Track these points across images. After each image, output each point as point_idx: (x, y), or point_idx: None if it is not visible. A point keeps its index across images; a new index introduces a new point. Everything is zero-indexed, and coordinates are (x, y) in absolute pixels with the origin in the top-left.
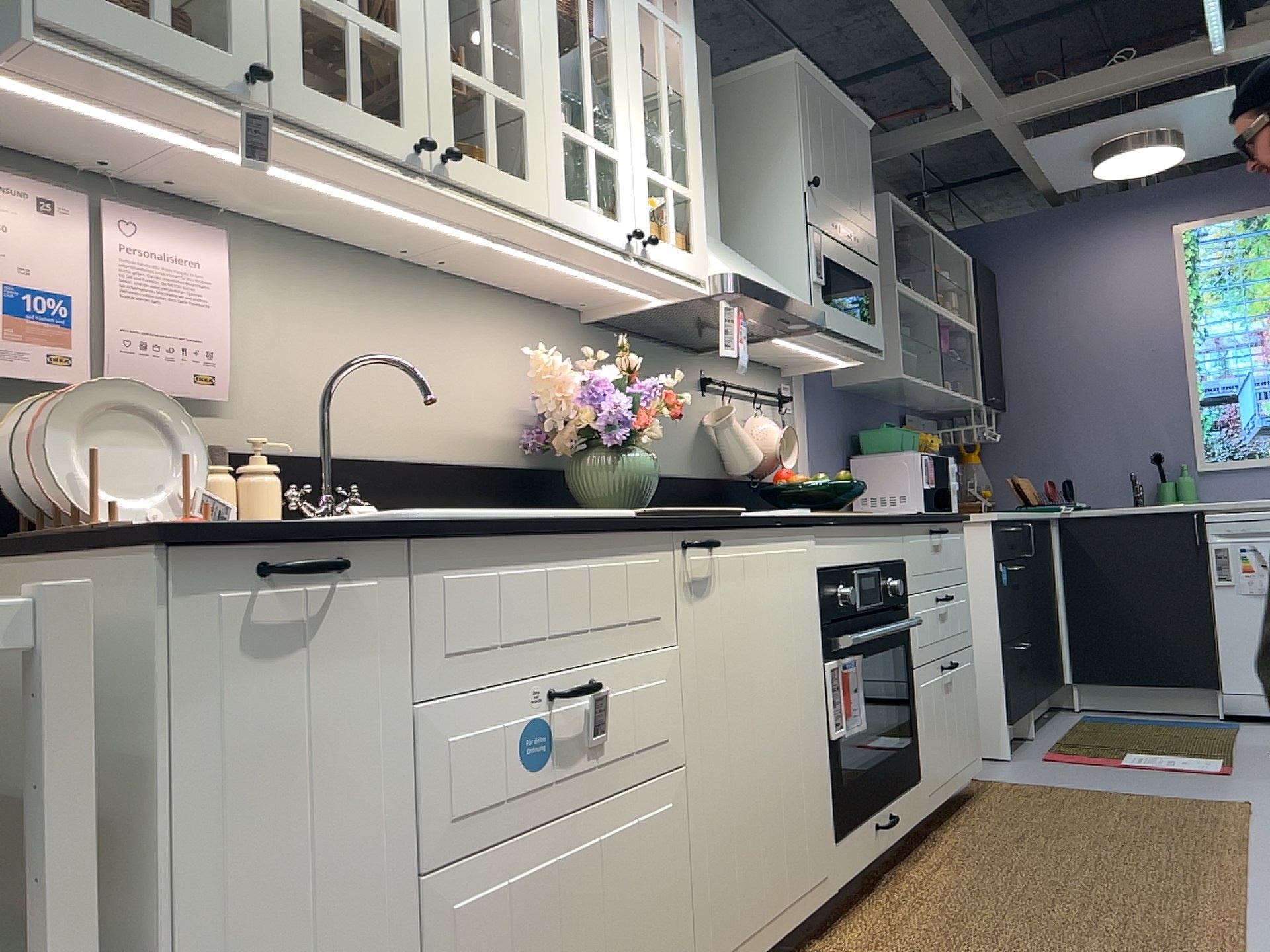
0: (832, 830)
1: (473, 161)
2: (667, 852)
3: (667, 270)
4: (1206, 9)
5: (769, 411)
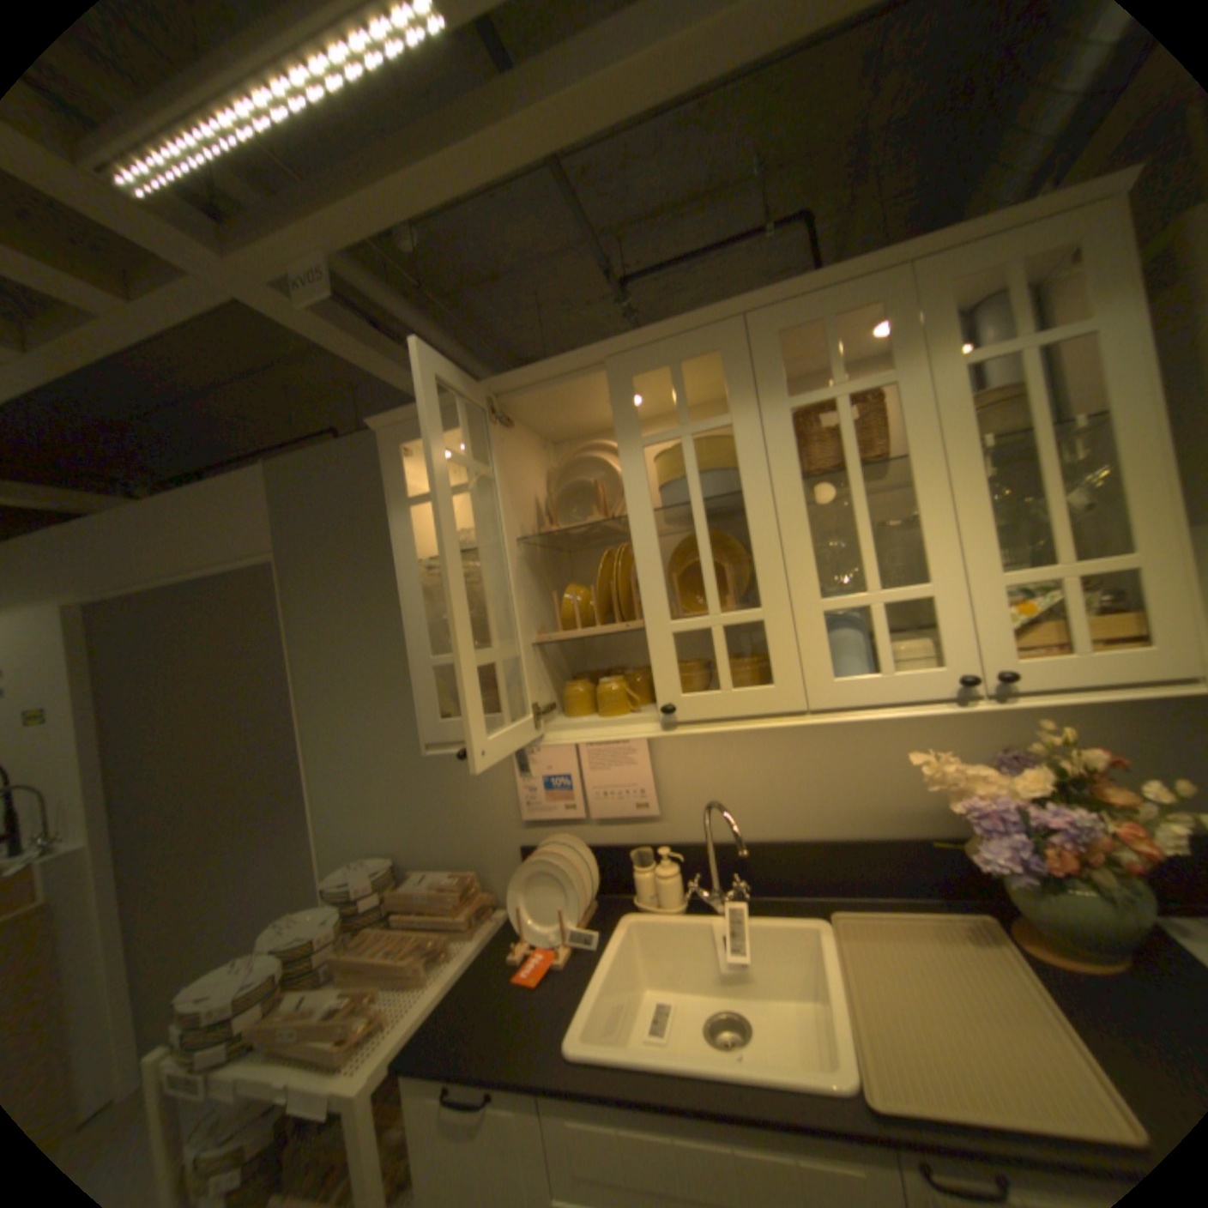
0: None
1: (704, 695)
2: None
3: (1080, 689)
4: None
5: None
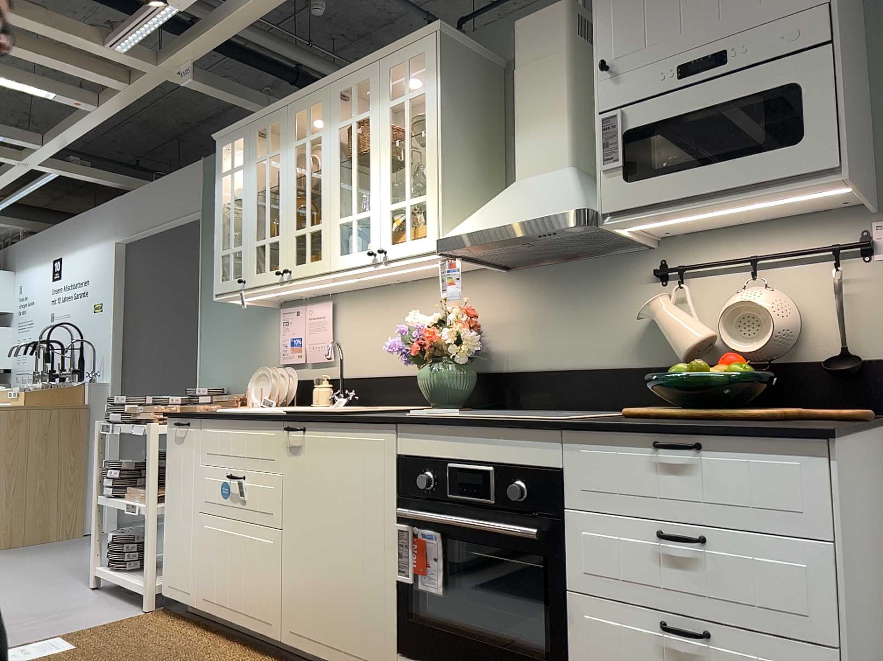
0: (398, 645)
1: (300, 265)
2: (269, 560)
3: (408, 257)
4: None
5: (811, 272)
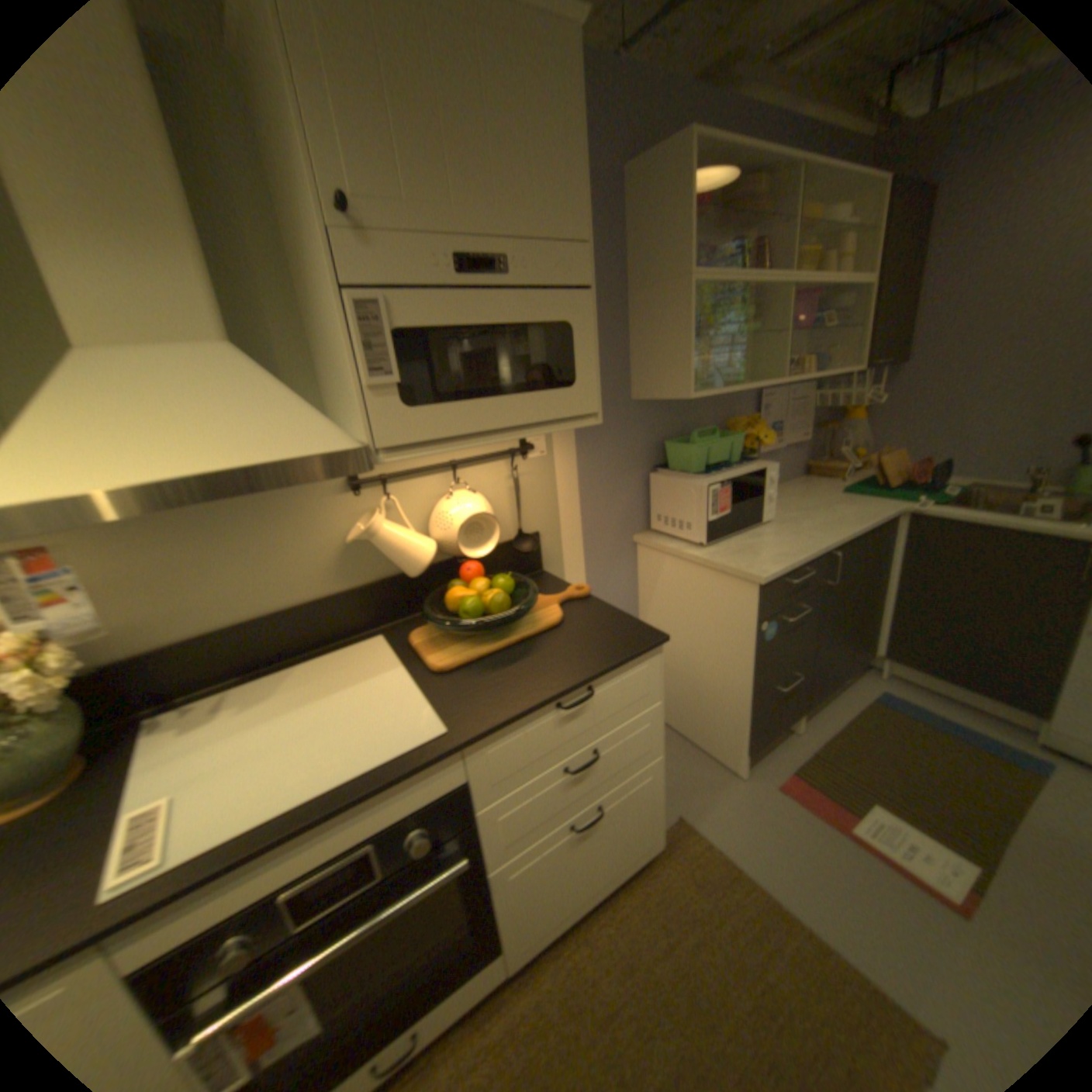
0: None
1: None
2: None
3: None
4: None
5: (491, 471)
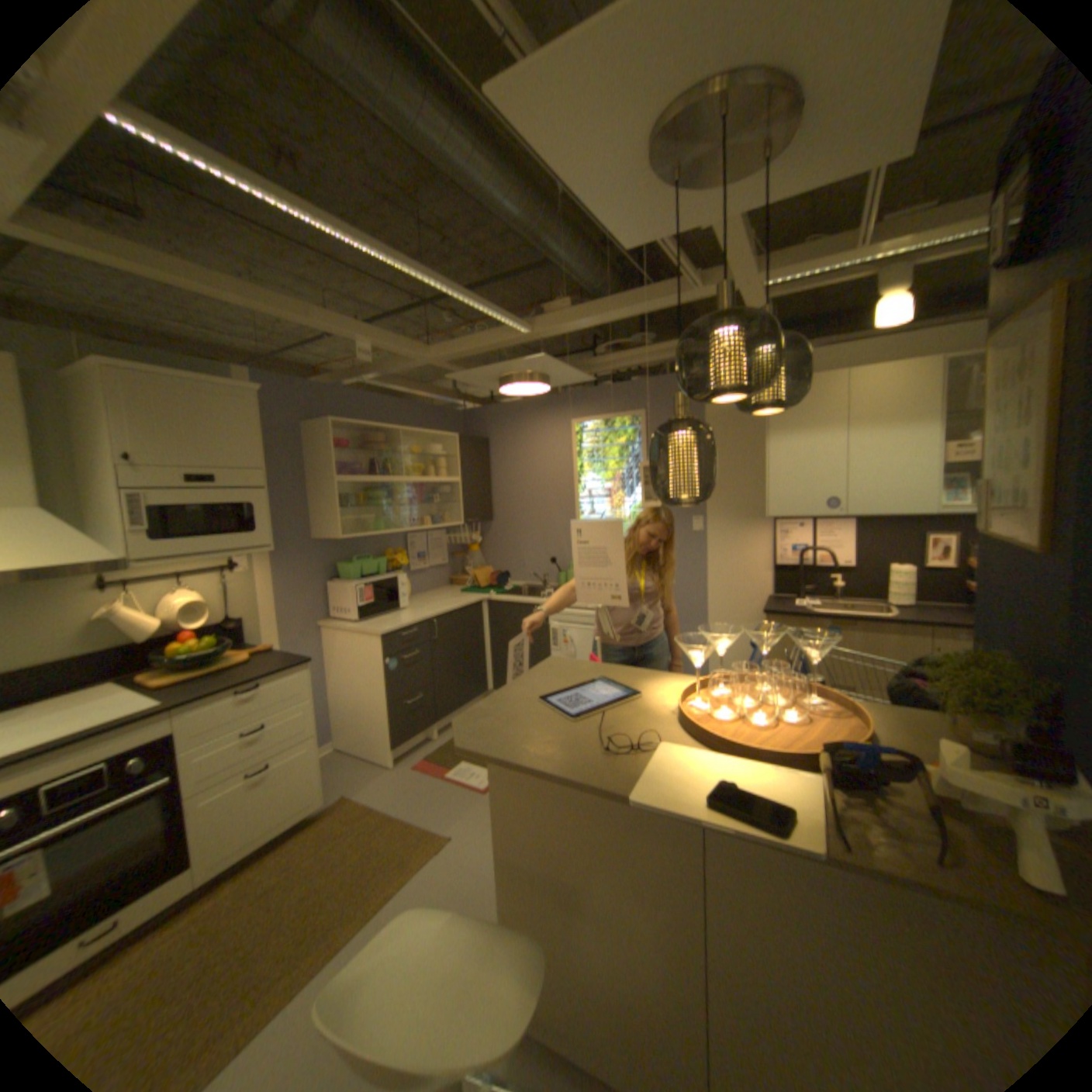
0: None
1: None
2: None
3: None
4: (489, 309)
5: (207, 579)
